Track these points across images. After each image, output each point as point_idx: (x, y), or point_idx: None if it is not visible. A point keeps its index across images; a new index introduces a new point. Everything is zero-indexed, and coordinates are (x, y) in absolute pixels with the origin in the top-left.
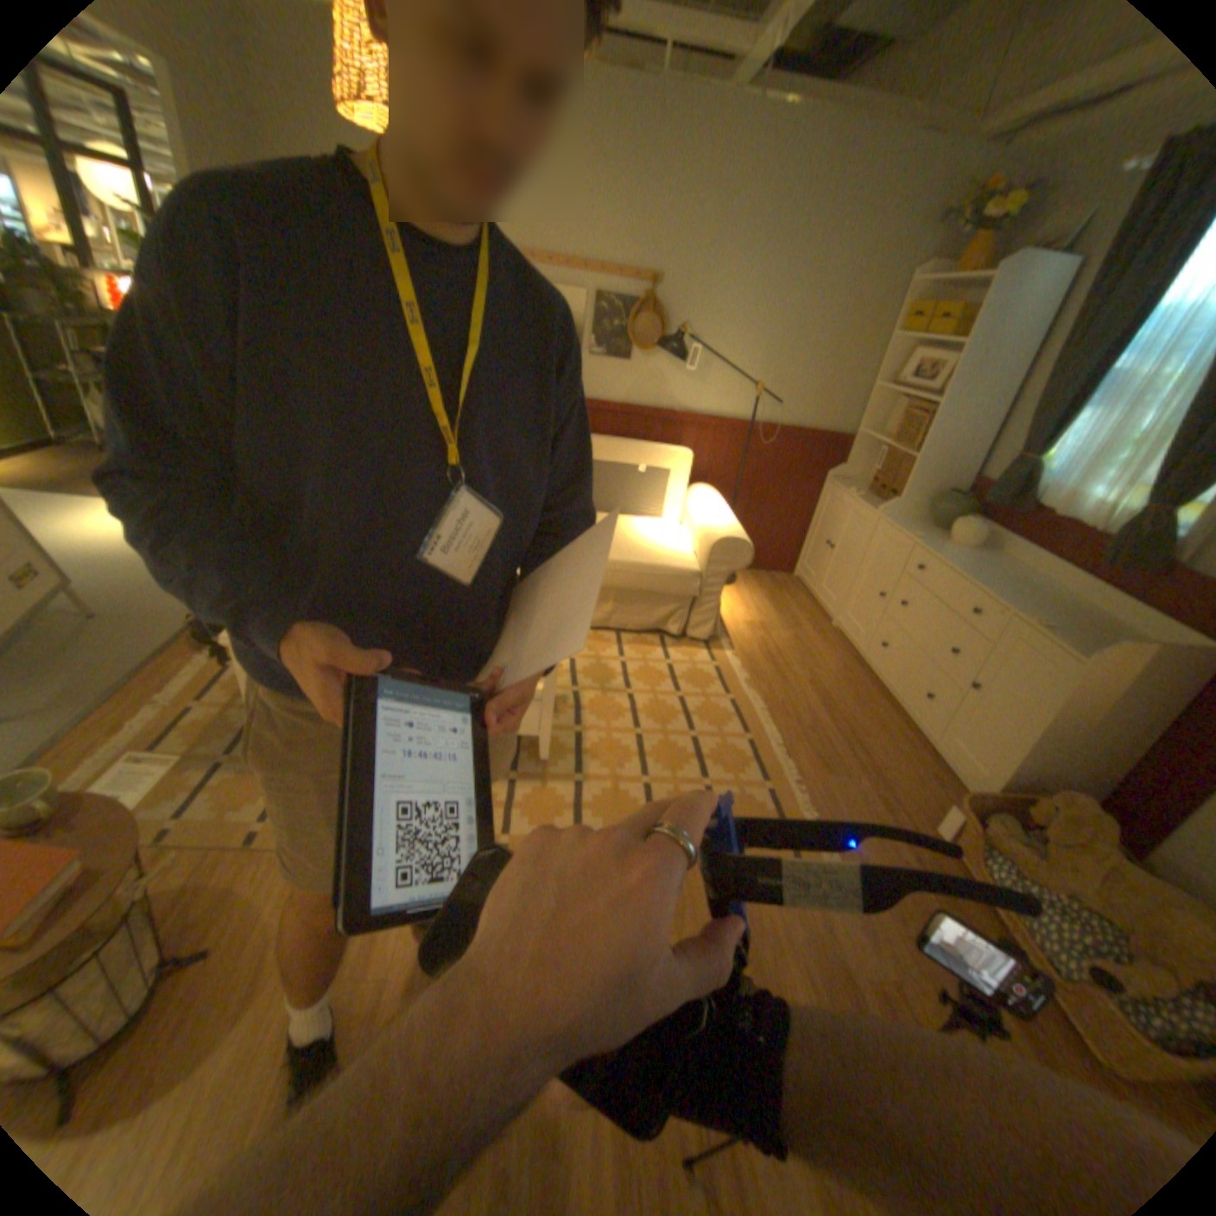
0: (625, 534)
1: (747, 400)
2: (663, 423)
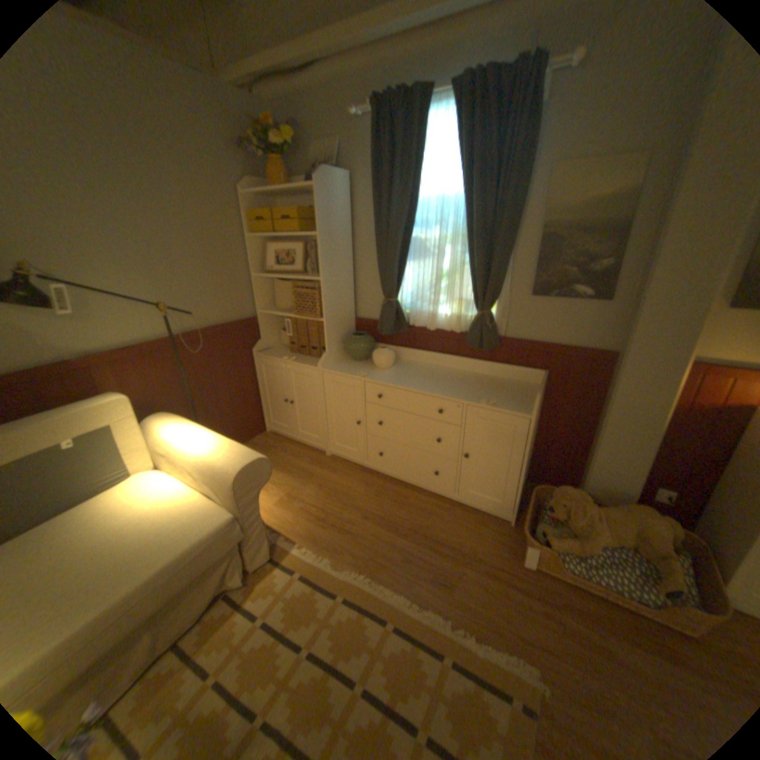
0: (103, 535)
1: (151, 319)
2: (59, 378)
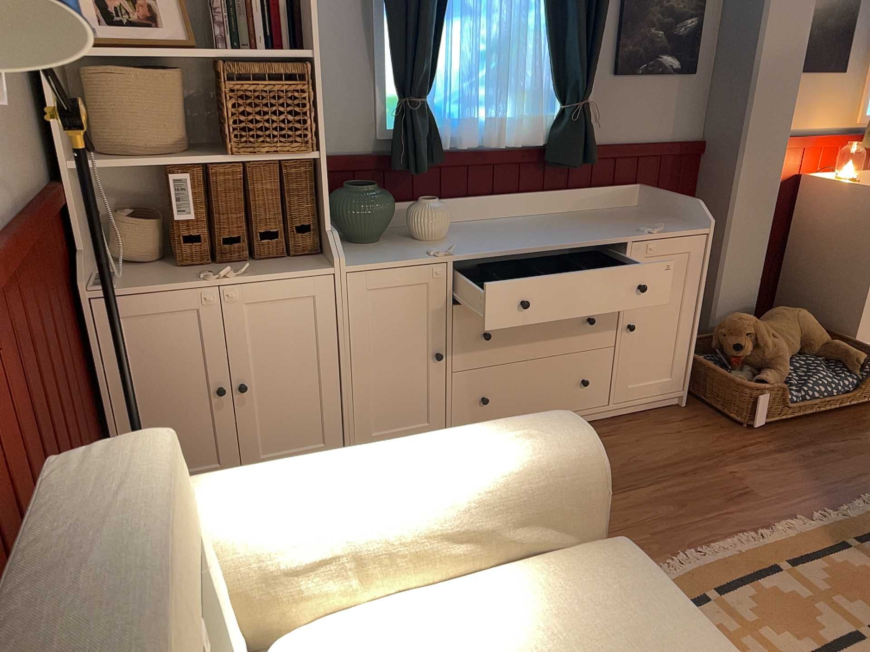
0: None
1: None
2: None
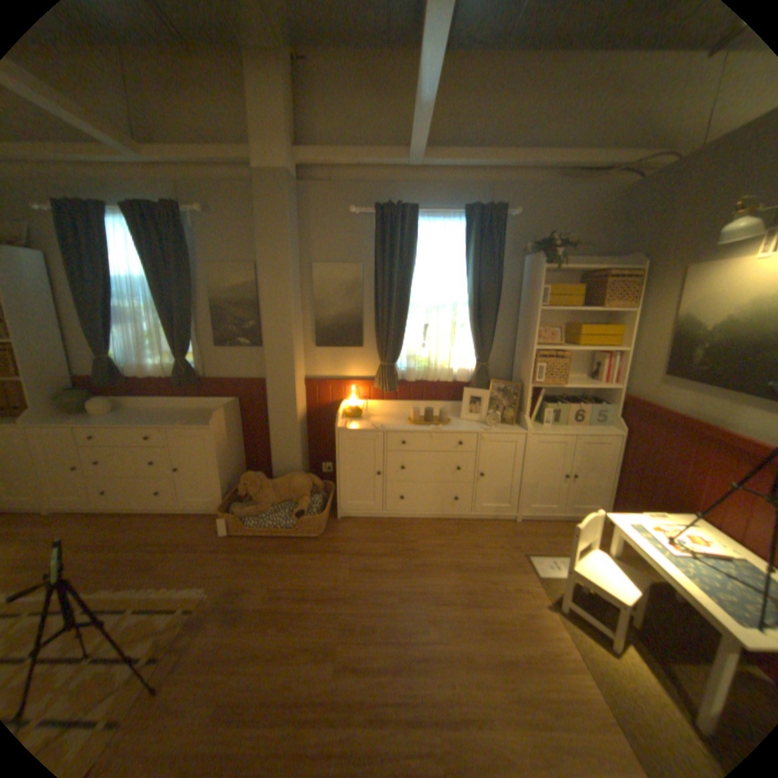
0: None
1: None
2: None
